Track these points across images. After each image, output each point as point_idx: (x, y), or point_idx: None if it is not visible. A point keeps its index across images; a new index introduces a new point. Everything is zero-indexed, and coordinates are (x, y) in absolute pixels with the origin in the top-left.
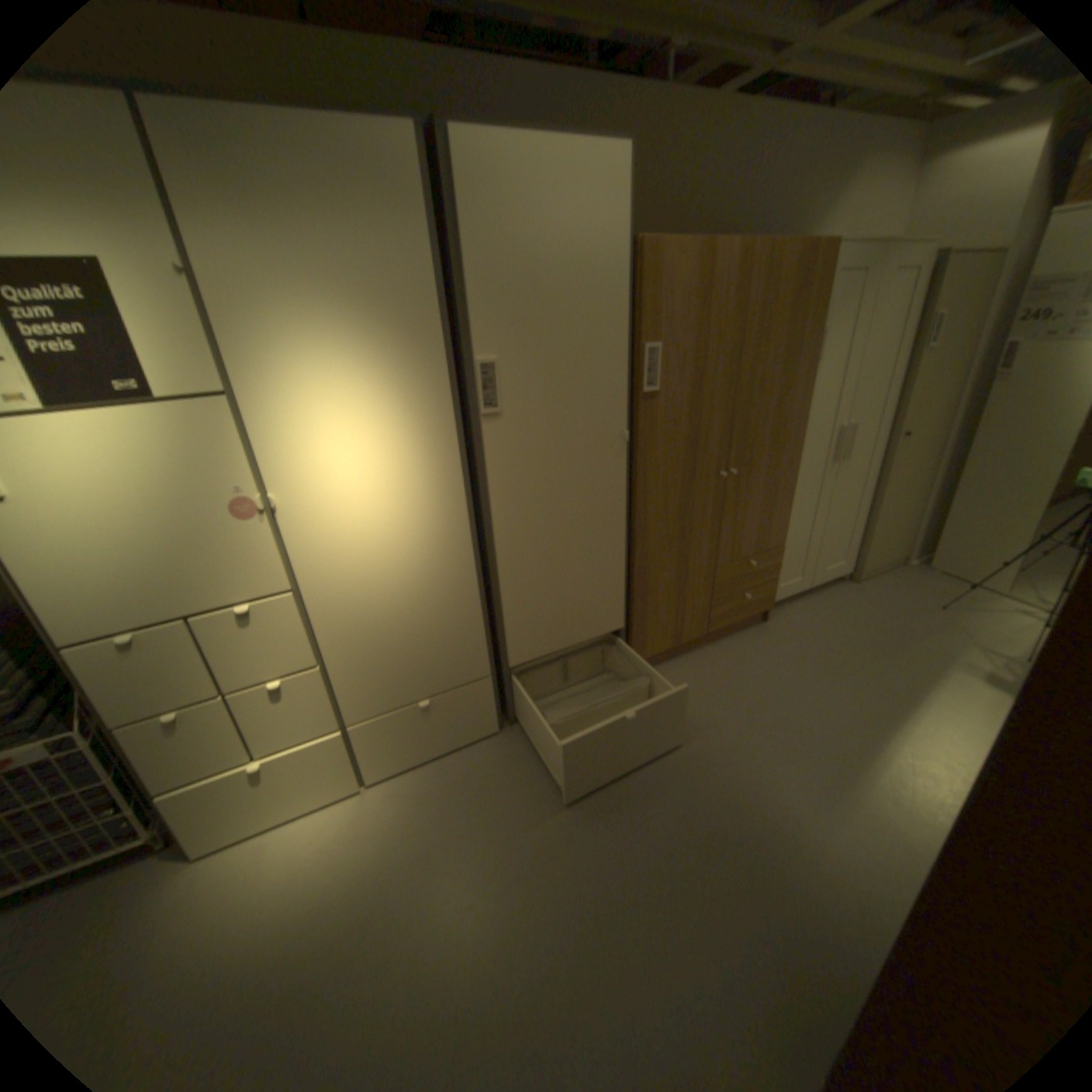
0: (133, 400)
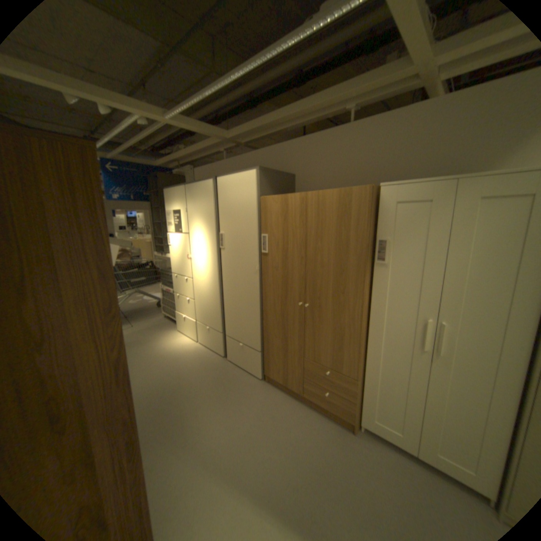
0: (182, 233)
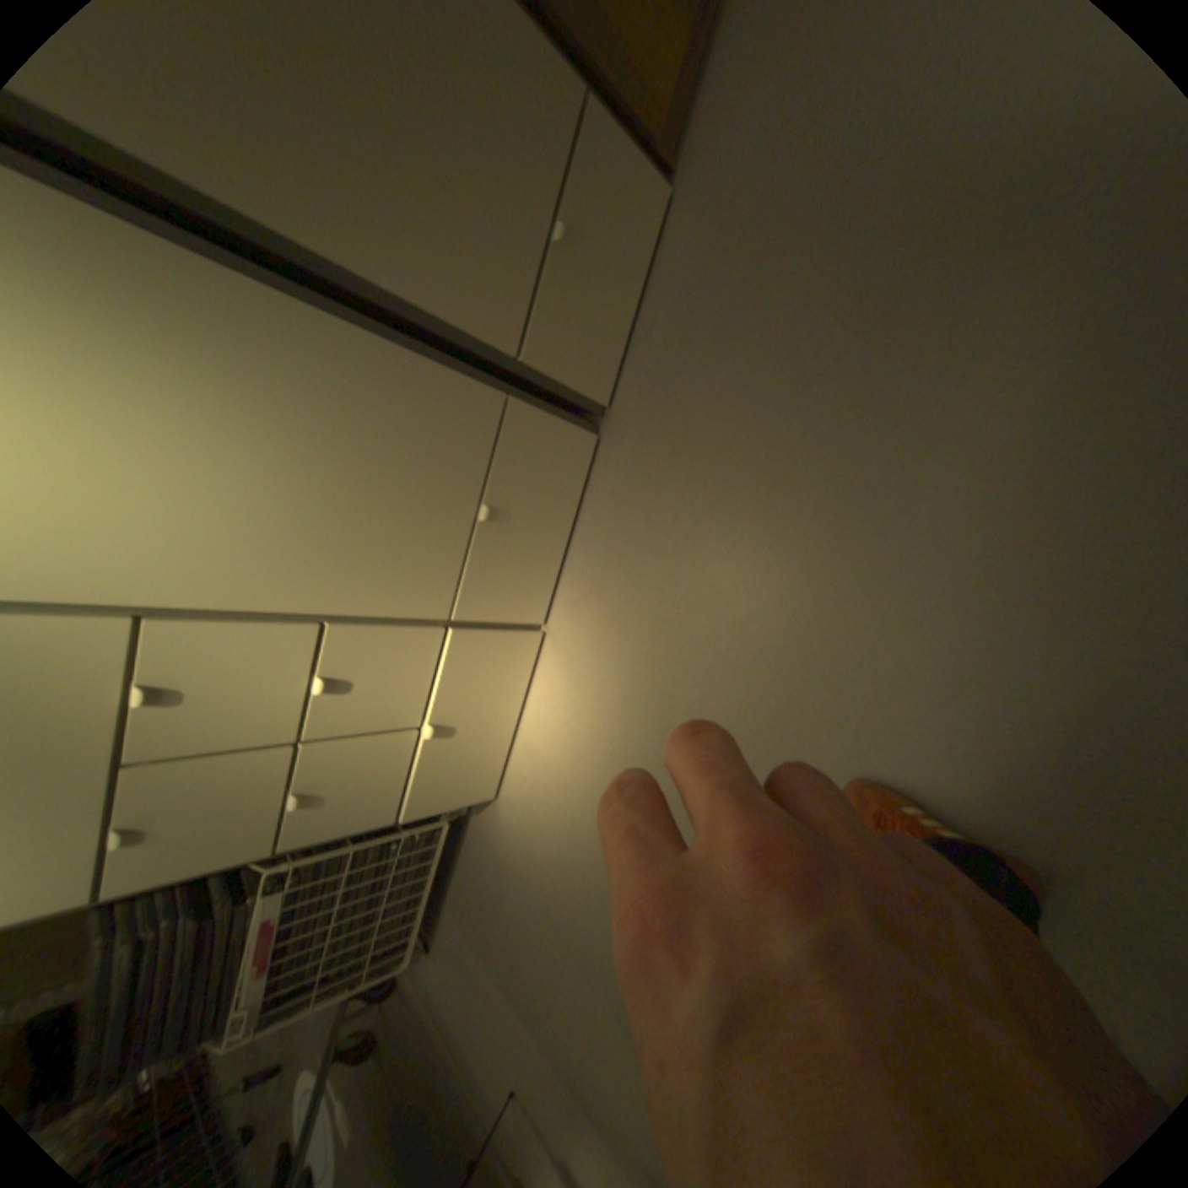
0: None
